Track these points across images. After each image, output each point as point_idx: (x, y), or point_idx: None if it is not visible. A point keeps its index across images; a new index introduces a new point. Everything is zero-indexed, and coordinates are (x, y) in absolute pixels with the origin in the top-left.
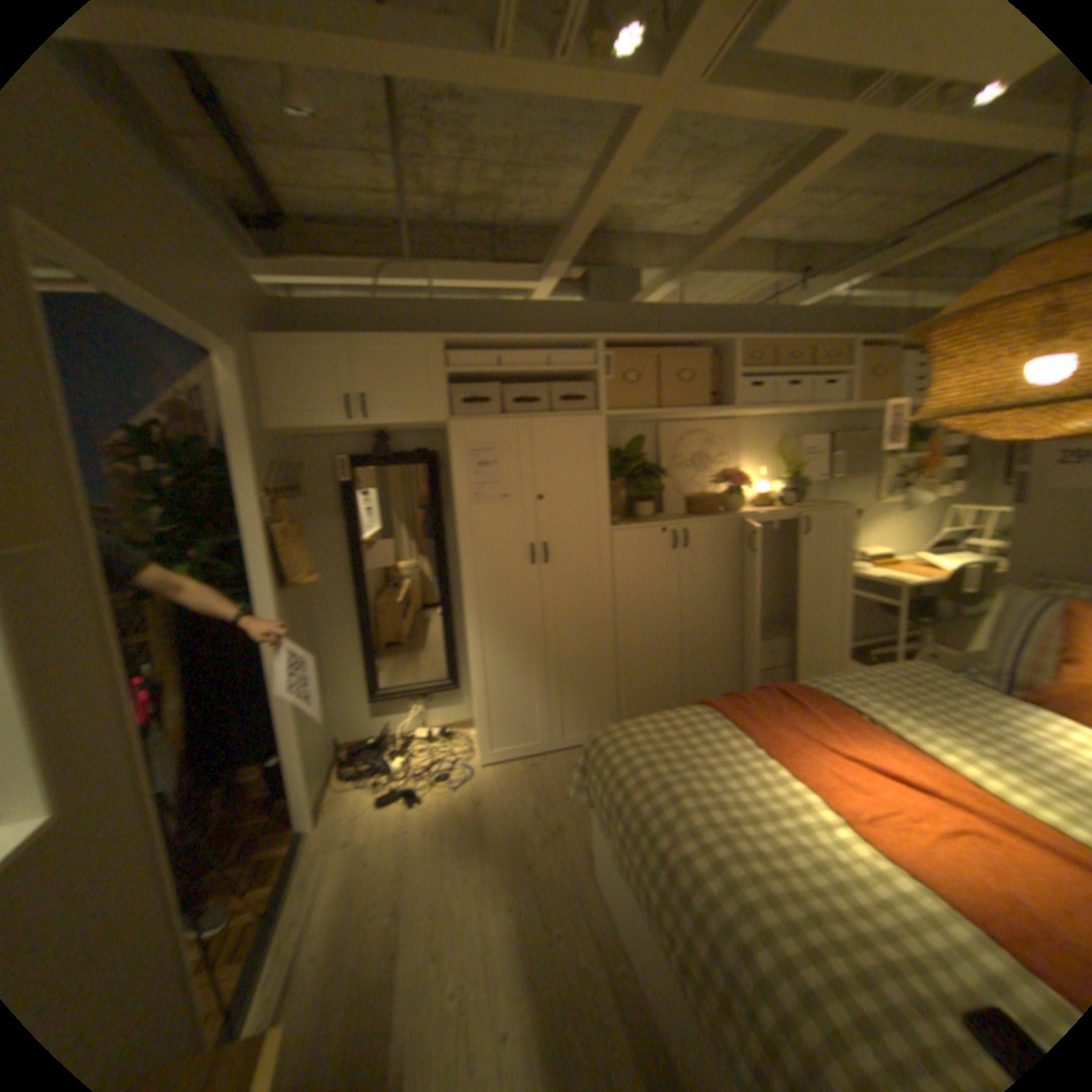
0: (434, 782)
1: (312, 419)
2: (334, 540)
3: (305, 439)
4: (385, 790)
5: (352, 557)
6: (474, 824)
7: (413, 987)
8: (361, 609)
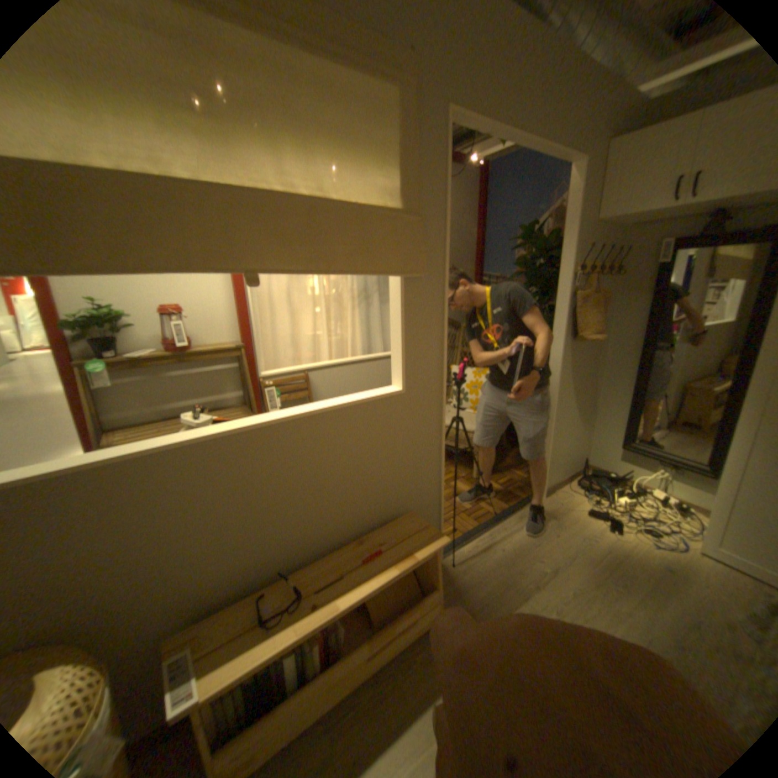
0: (647, 533)
1: (643, 203)
2: (641, 312)
3: (645, 224)
4: (604, 510)
5: (651, 329)
6: (658, 582)
7: (539, 613)
8: (644, 374)
